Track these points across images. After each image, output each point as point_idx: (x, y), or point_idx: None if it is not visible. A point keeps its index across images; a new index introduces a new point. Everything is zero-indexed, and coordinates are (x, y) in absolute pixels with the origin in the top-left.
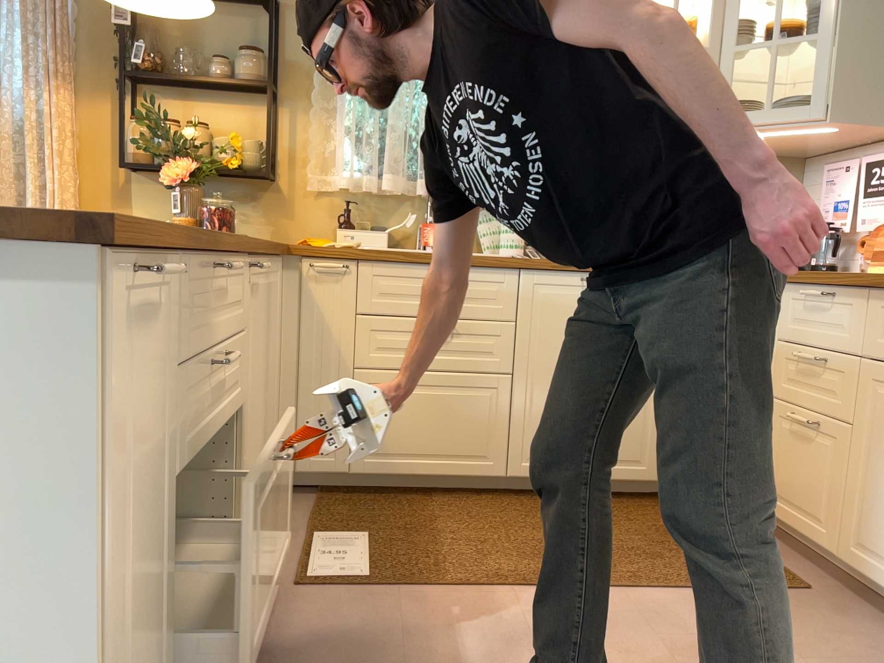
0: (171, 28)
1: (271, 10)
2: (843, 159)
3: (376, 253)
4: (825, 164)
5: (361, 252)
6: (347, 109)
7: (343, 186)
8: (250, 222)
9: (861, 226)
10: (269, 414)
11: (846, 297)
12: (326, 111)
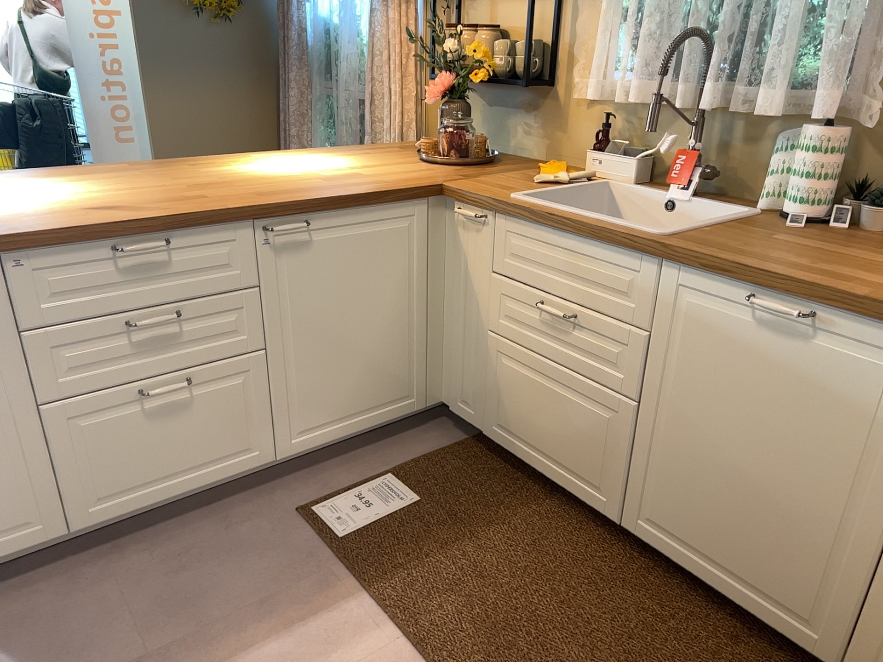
0: None
1: None
2: None
3: (507, 205)
4: None
5: (495, 202)
6: None
7: (588, 98)
8: (529, 135)
9: None
10: (386, 352)
11: None
12: None
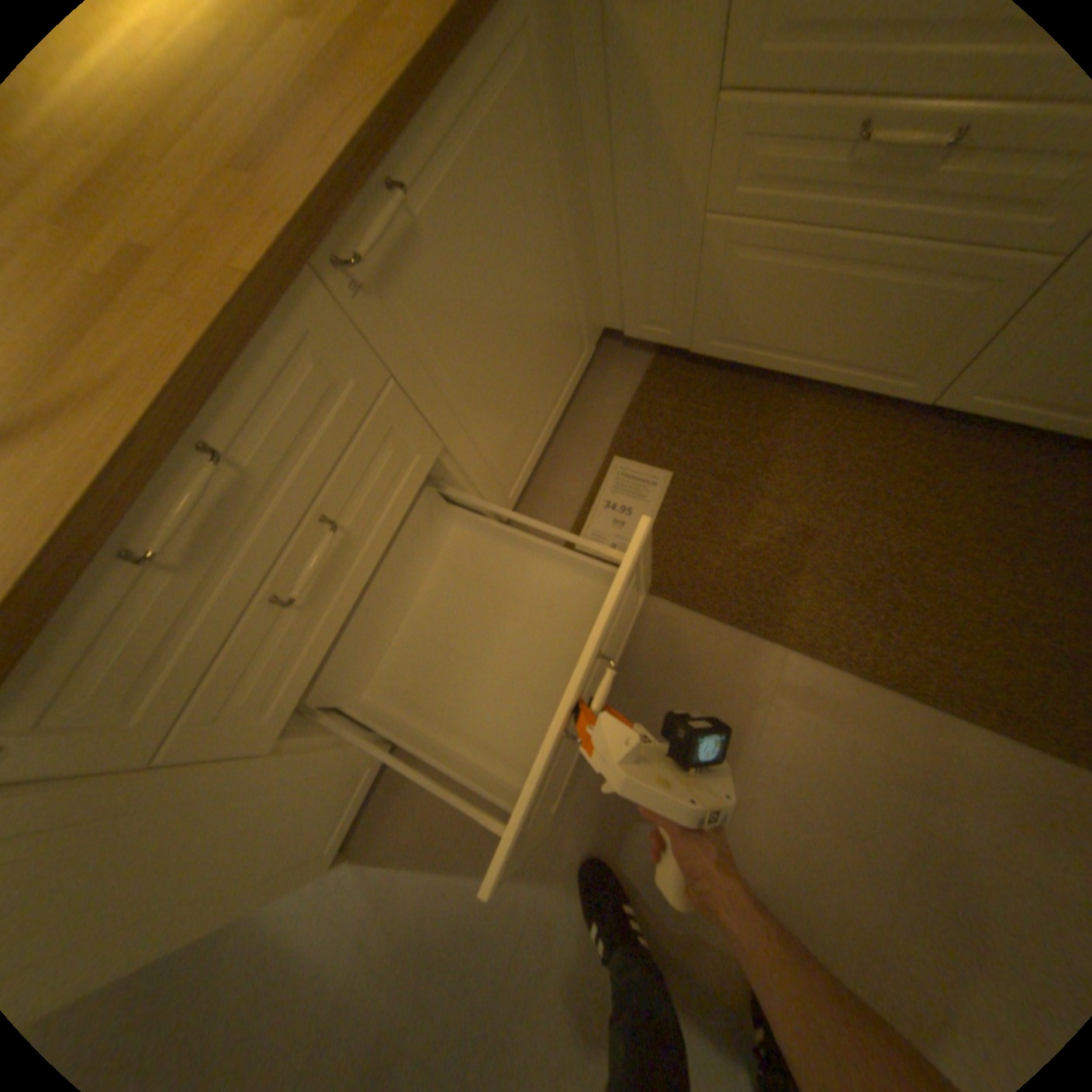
0: None
1: None
2: None
3: None
4: None
5: None
6: None
7: None
8: None
9: None
10: (553, 320)
11: None
12: None
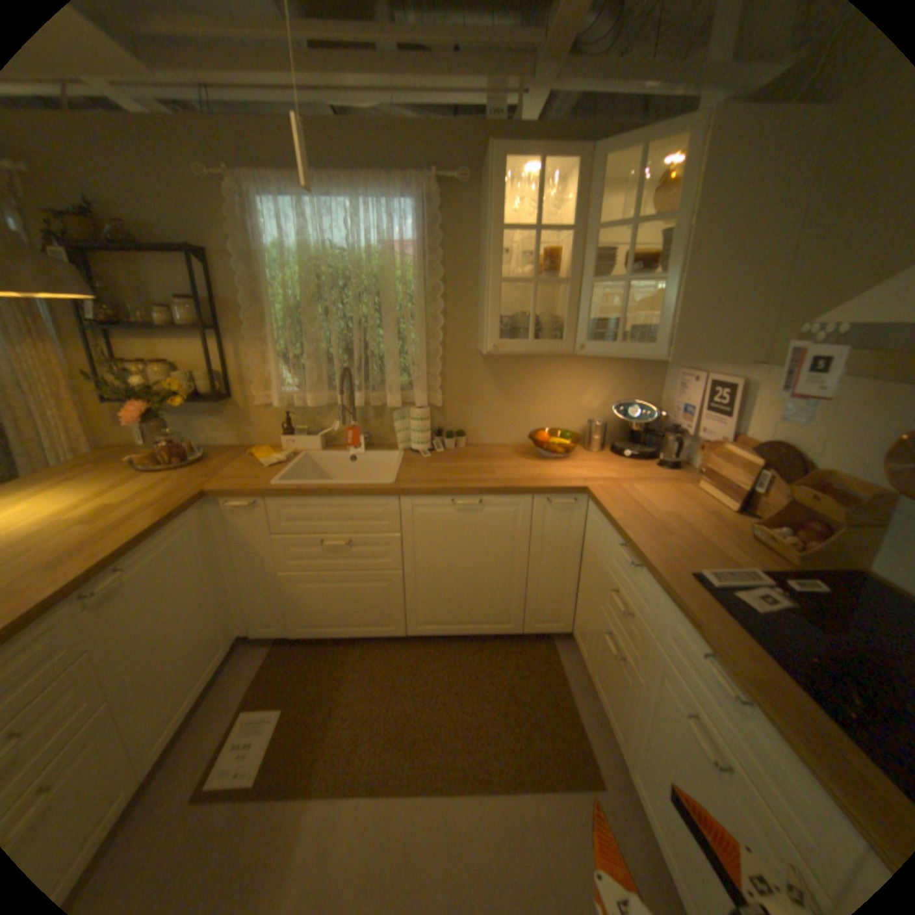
0: (118, 277)
1: (196, 255)
2: (696, 364)
3: (276, 491)
4: (682, 362)
5: (264, 491)
6: (270, 343)
7: (276, 405)
8: (219, 430)
9: (701, 433)
10: (197, 629)
11: (650, 575)
12: (259, 340)
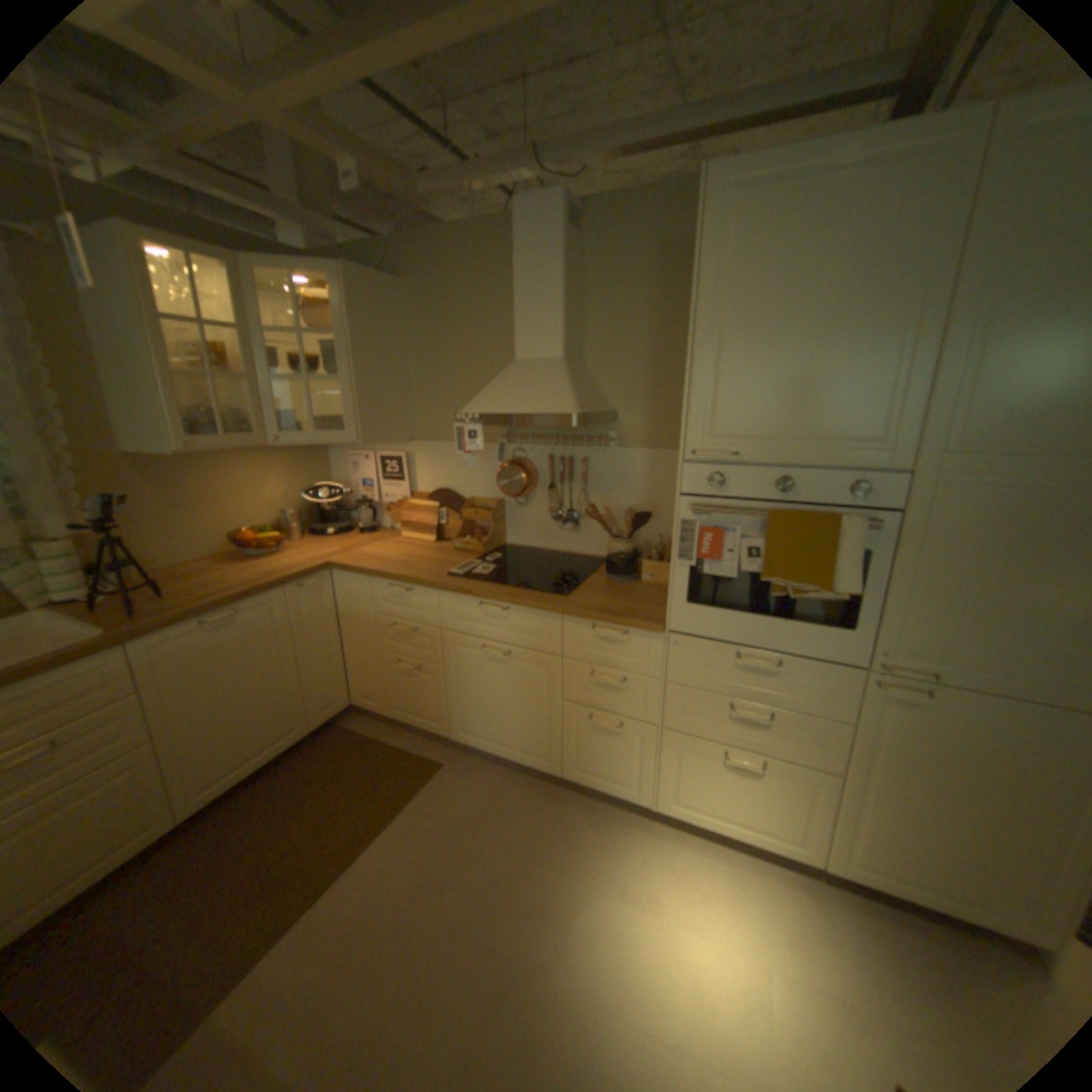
0: None
1: None
2: (356, 447)
3: None
4: (342, 447)
5: None
6: None
7: None
8: None
9: (383, 499)
10: None
11: (420, 592)
12: None
